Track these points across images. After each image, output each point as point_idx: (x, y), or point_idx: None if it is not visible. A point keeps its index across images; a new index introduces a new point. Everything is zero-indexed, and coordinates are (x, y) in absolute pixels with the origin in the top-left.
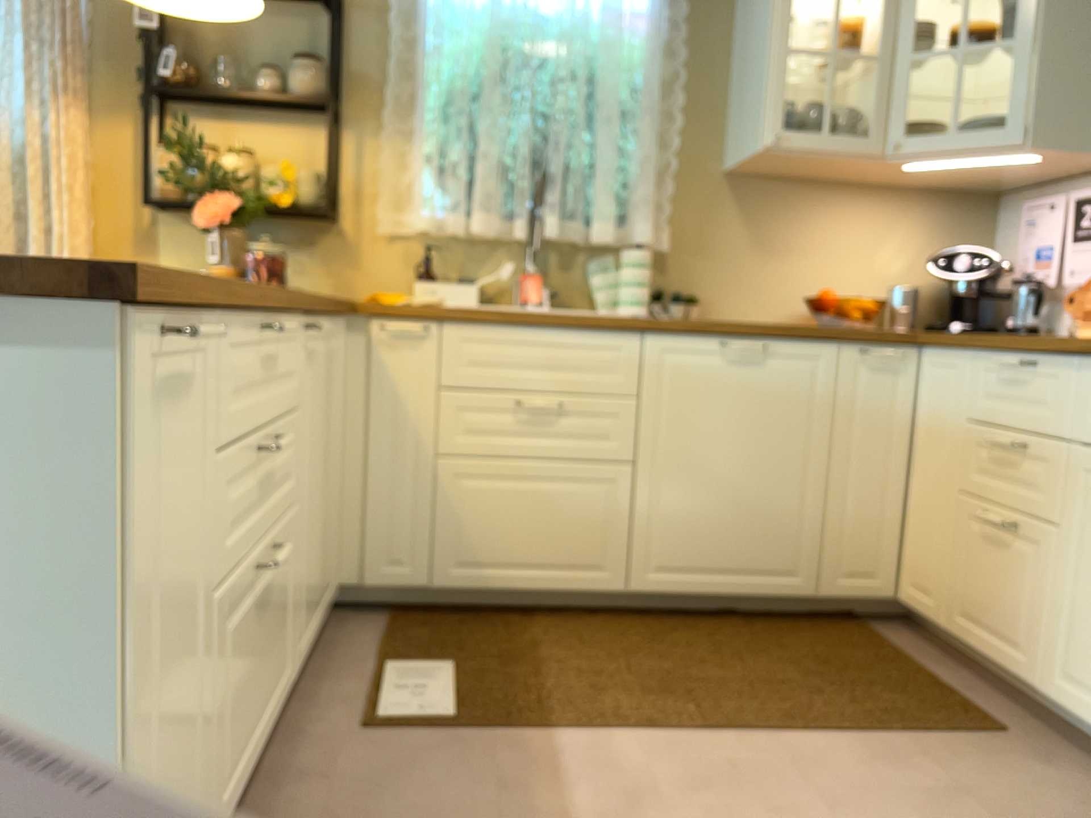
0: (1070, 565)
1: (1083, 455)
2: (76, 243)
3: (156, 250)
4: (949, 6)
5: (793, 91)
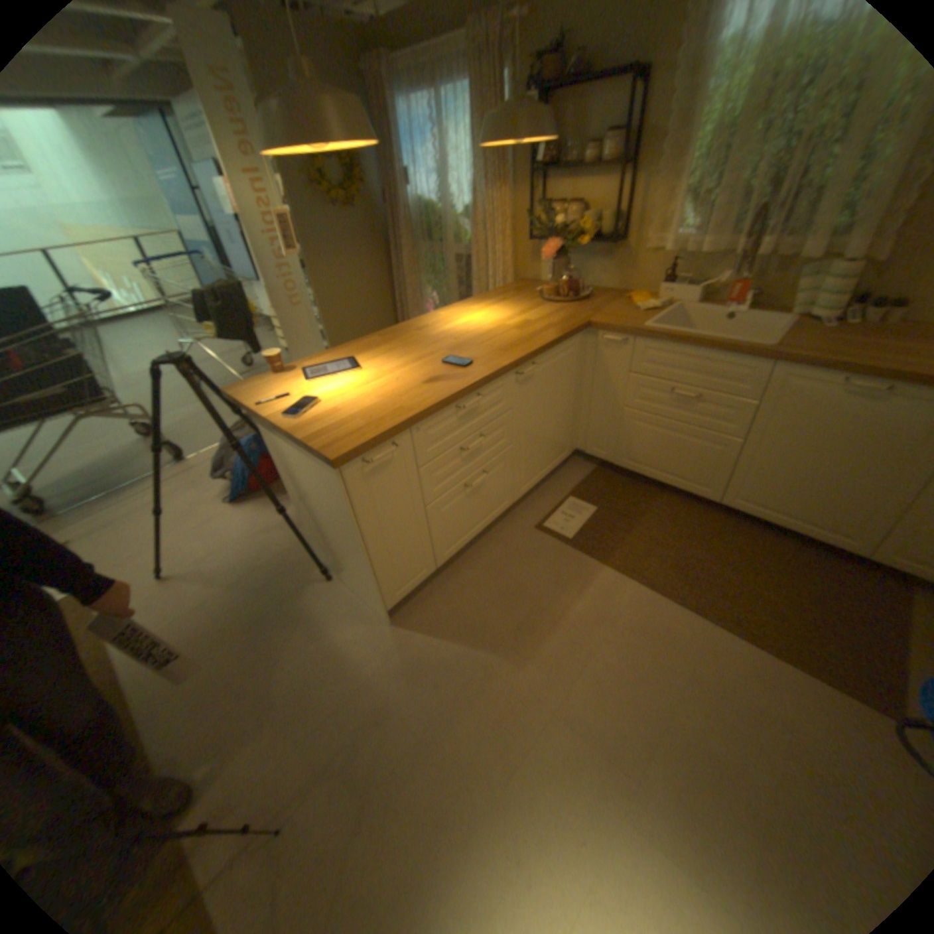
0: None
1: None
2: (504, 260)
3: (538, 259)
4: None
5: None
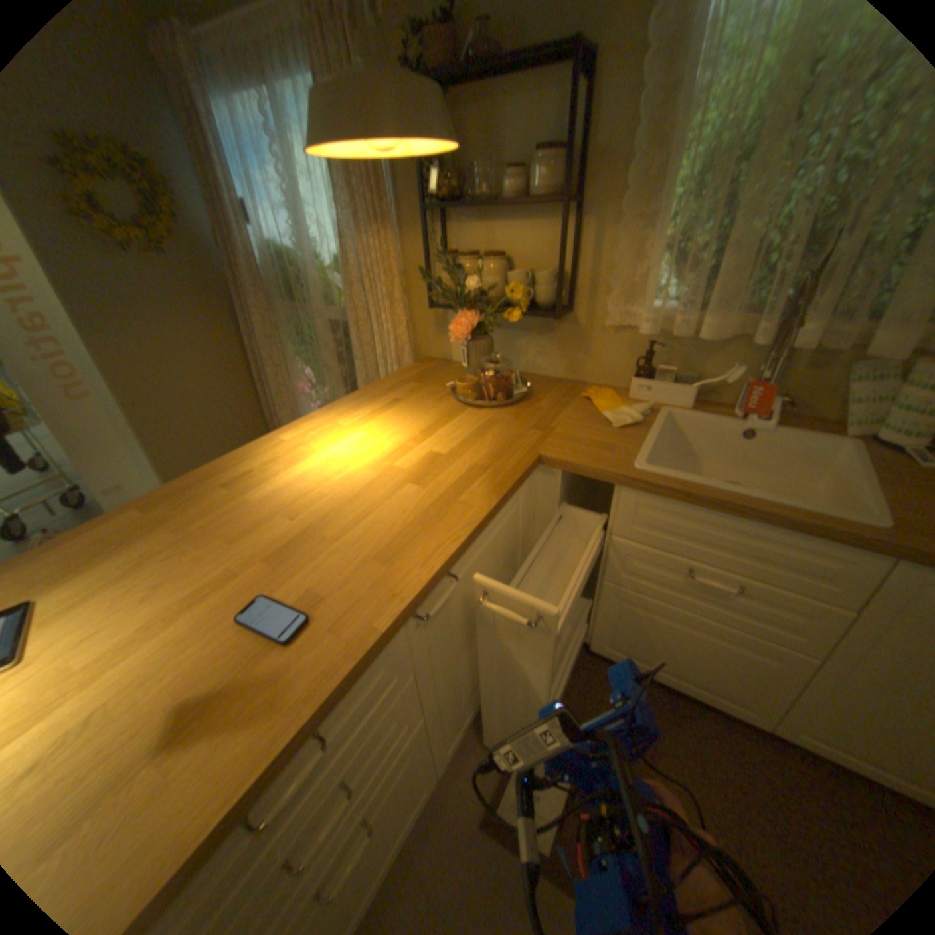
0: None
1: None
2: (398, 334)
3: (447, 332)
4: None
5: None
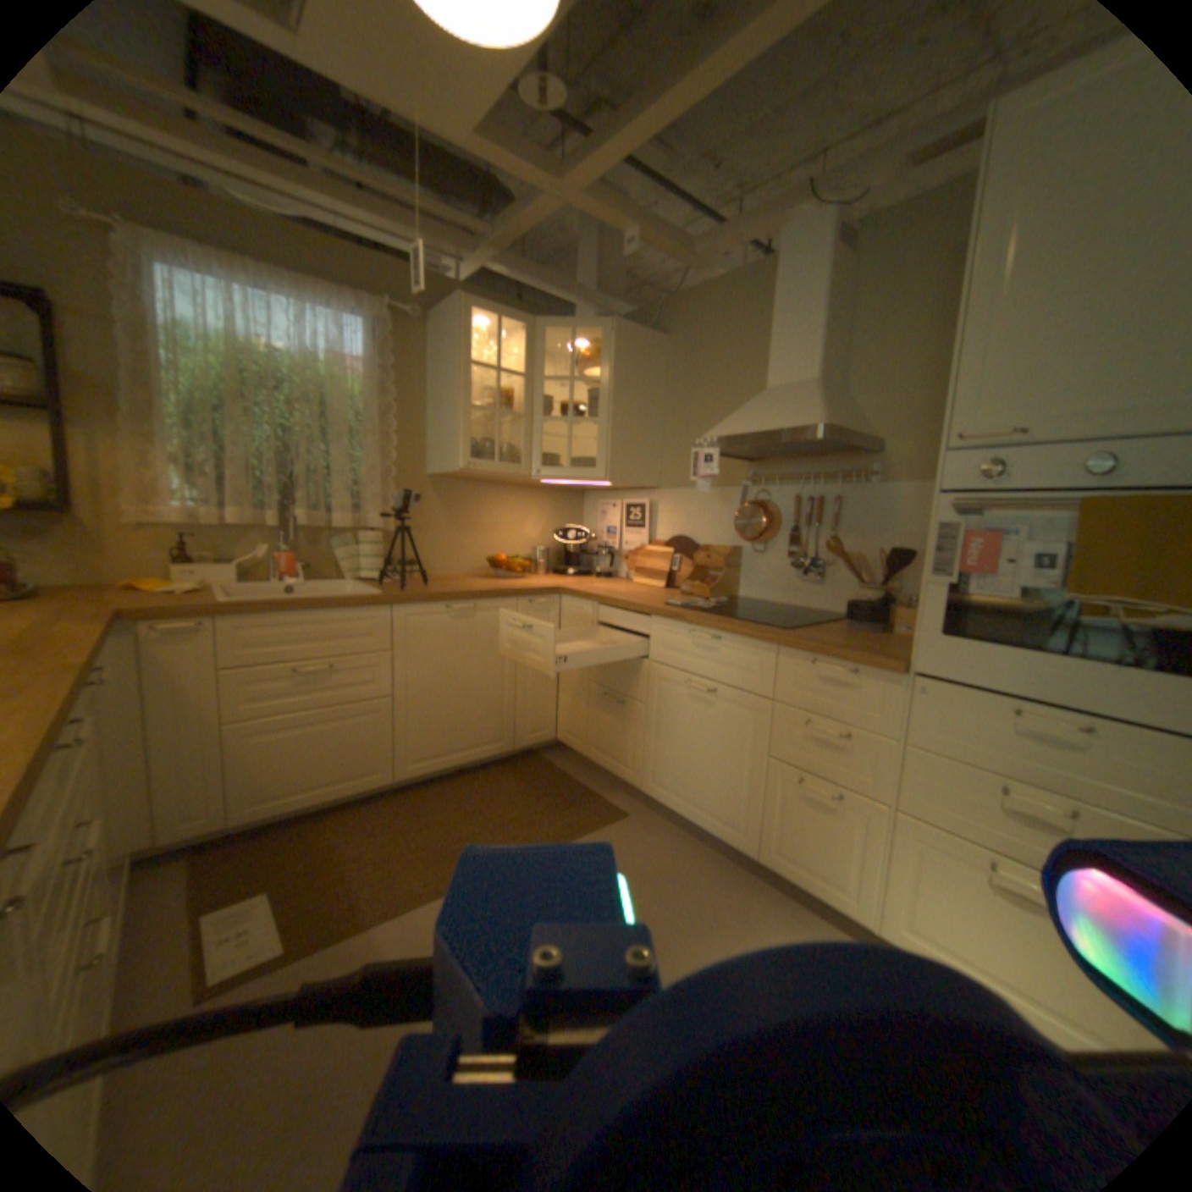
0: (649, 723)
1: (652, 666)
2: None
3: None
4: (550, 380)
5: (464, 424)
